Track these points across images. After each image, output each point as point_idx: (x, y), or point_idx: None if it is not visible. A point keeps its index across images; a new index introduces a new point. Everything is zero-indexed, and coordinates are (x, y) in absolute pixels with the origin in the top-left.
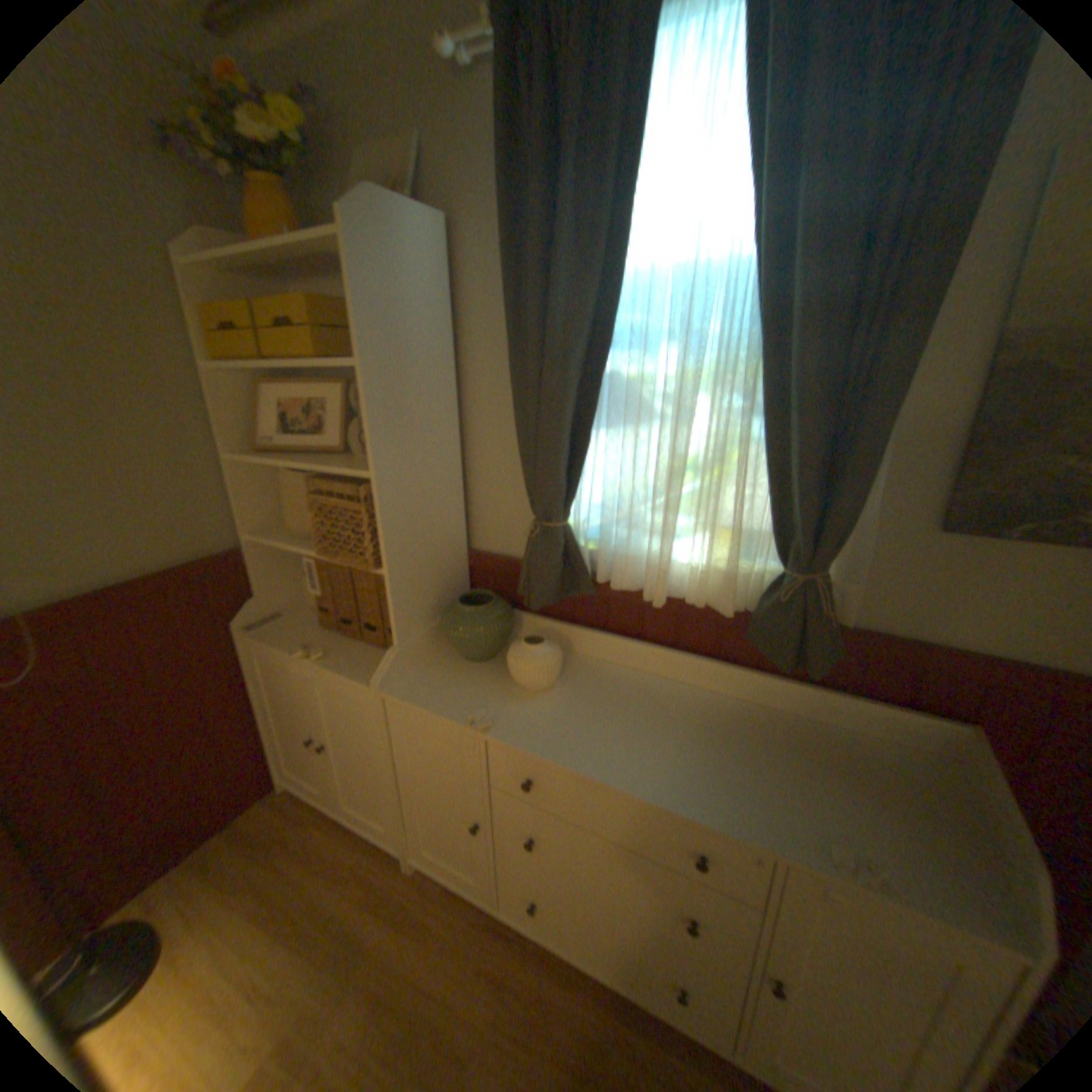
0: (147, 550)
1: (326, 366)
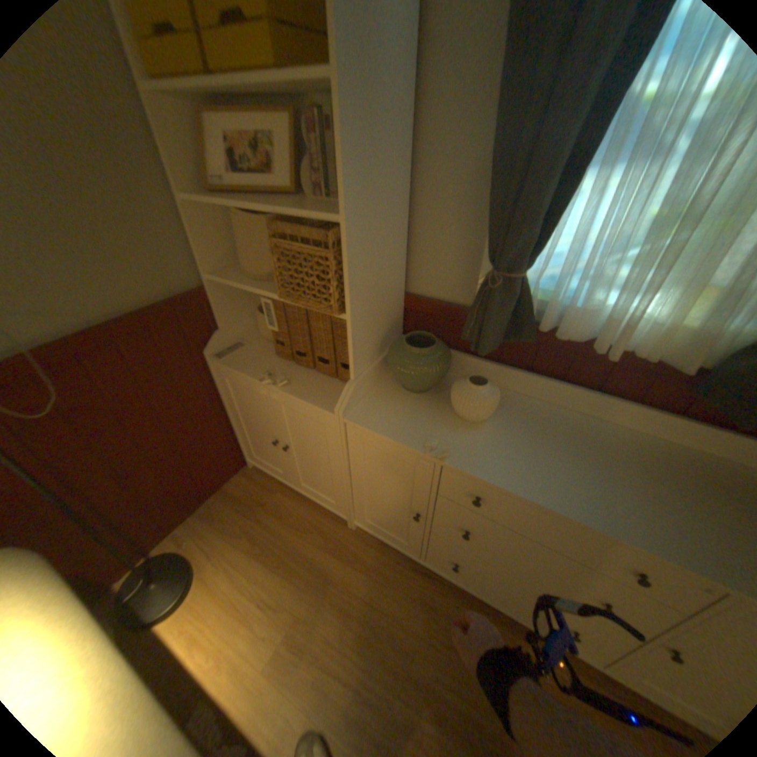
0: (129, 288)
1: (276, 88)
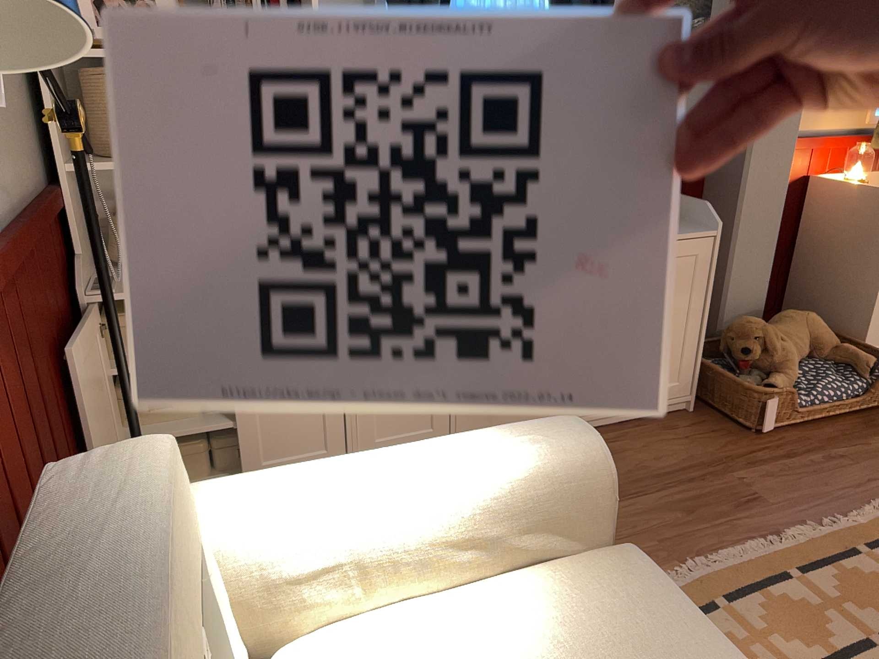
0: (20, 172)
1: None
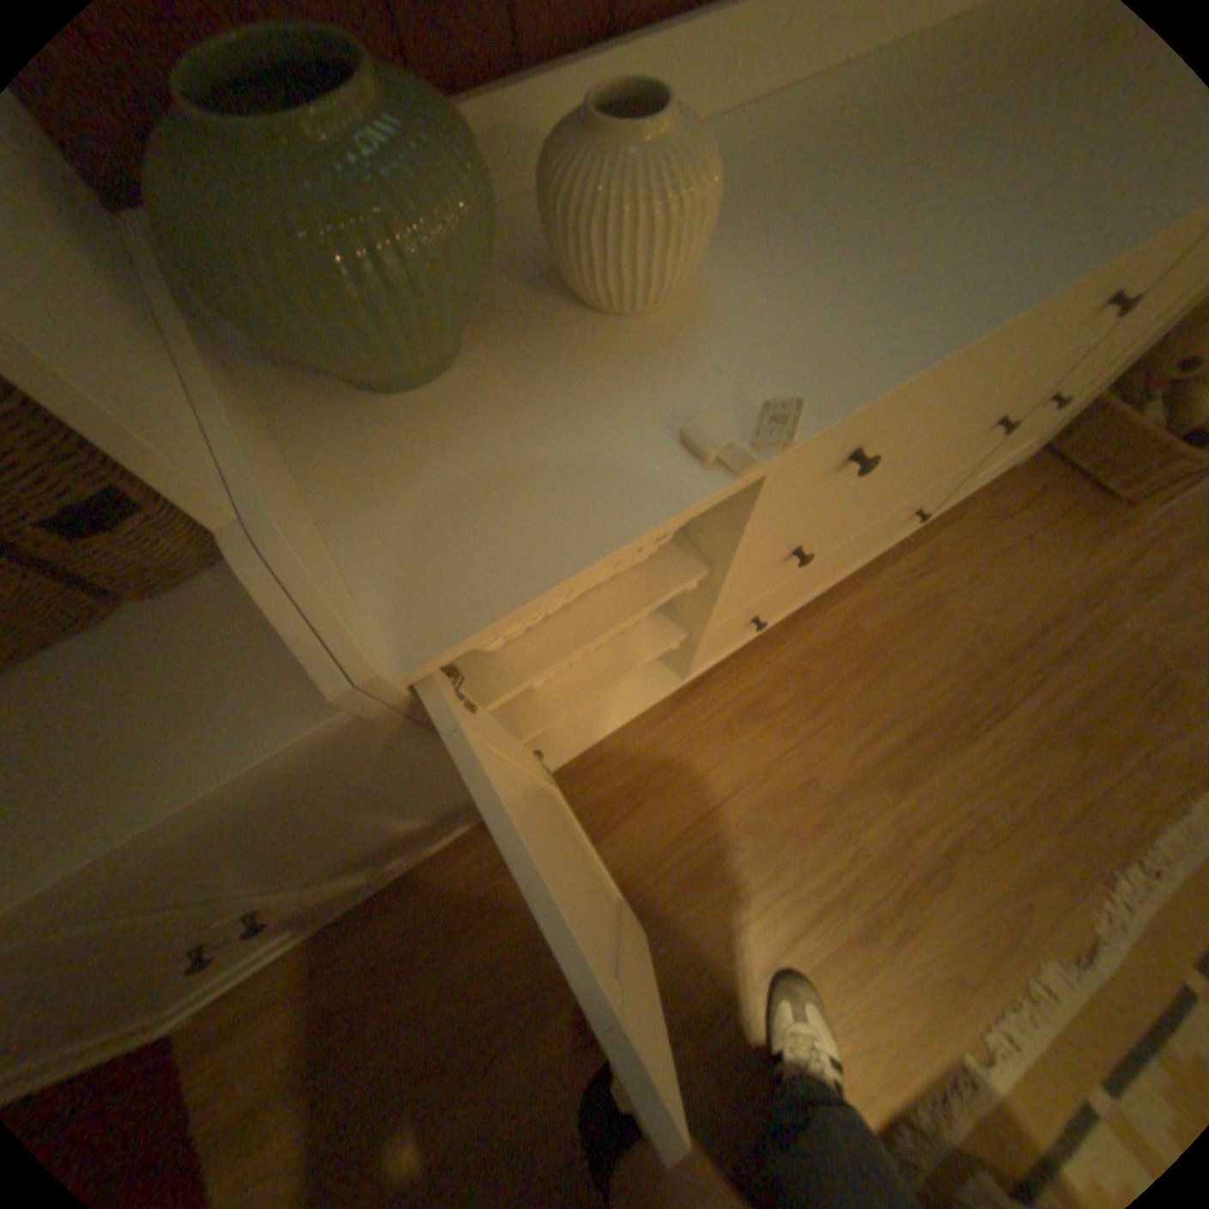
0: None
1: None
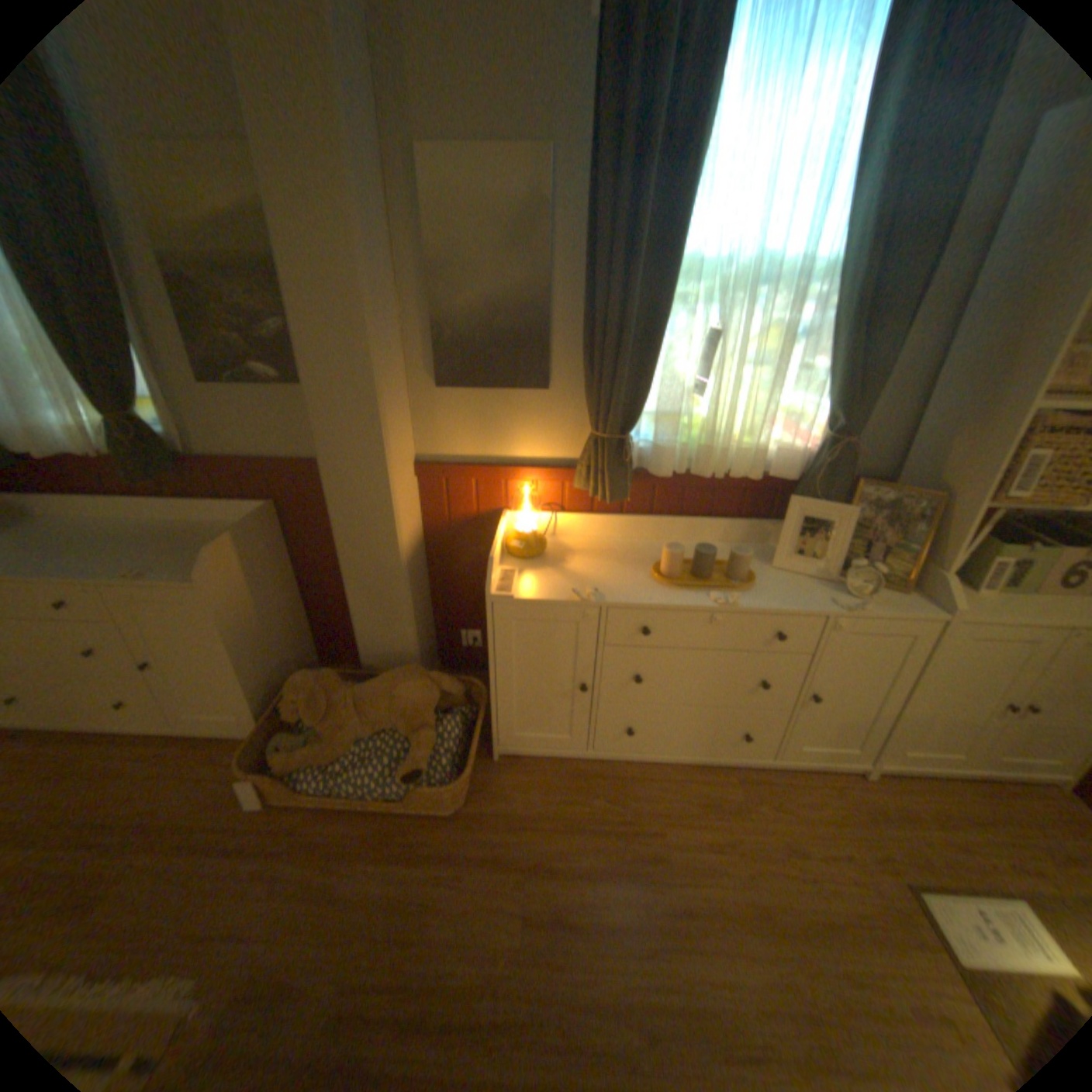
0: None
1: None
